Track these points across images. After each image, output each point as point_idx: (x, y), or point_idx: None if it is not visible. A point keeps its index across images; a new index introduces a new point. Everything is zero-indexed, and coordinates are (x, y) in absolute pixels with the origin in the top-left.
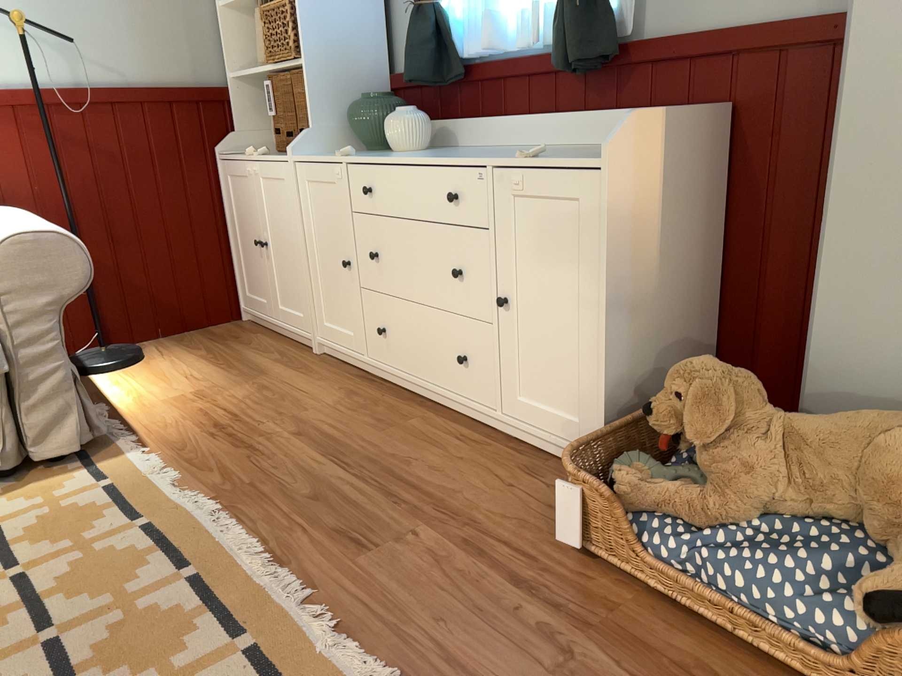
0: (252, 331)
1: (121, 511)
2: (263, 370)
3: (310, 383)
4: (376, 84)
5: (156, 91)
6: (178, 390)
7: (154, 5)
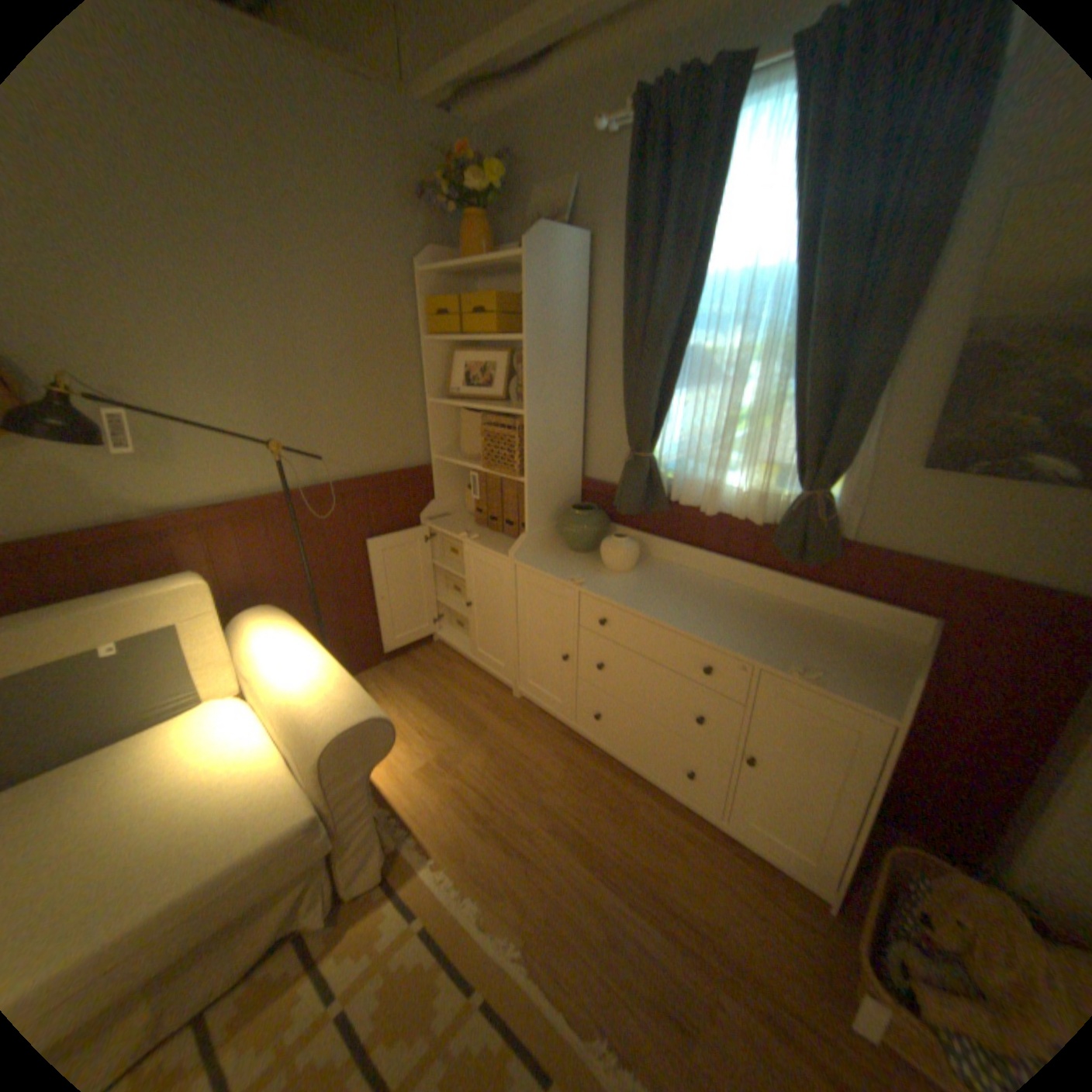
0: (447, 658)
1: (450, 979)
2: (482, 722)
3: (529, 744)
4: (572, 486)
5: (376, 475)
6: (420, 756)
7: (376, 402)
